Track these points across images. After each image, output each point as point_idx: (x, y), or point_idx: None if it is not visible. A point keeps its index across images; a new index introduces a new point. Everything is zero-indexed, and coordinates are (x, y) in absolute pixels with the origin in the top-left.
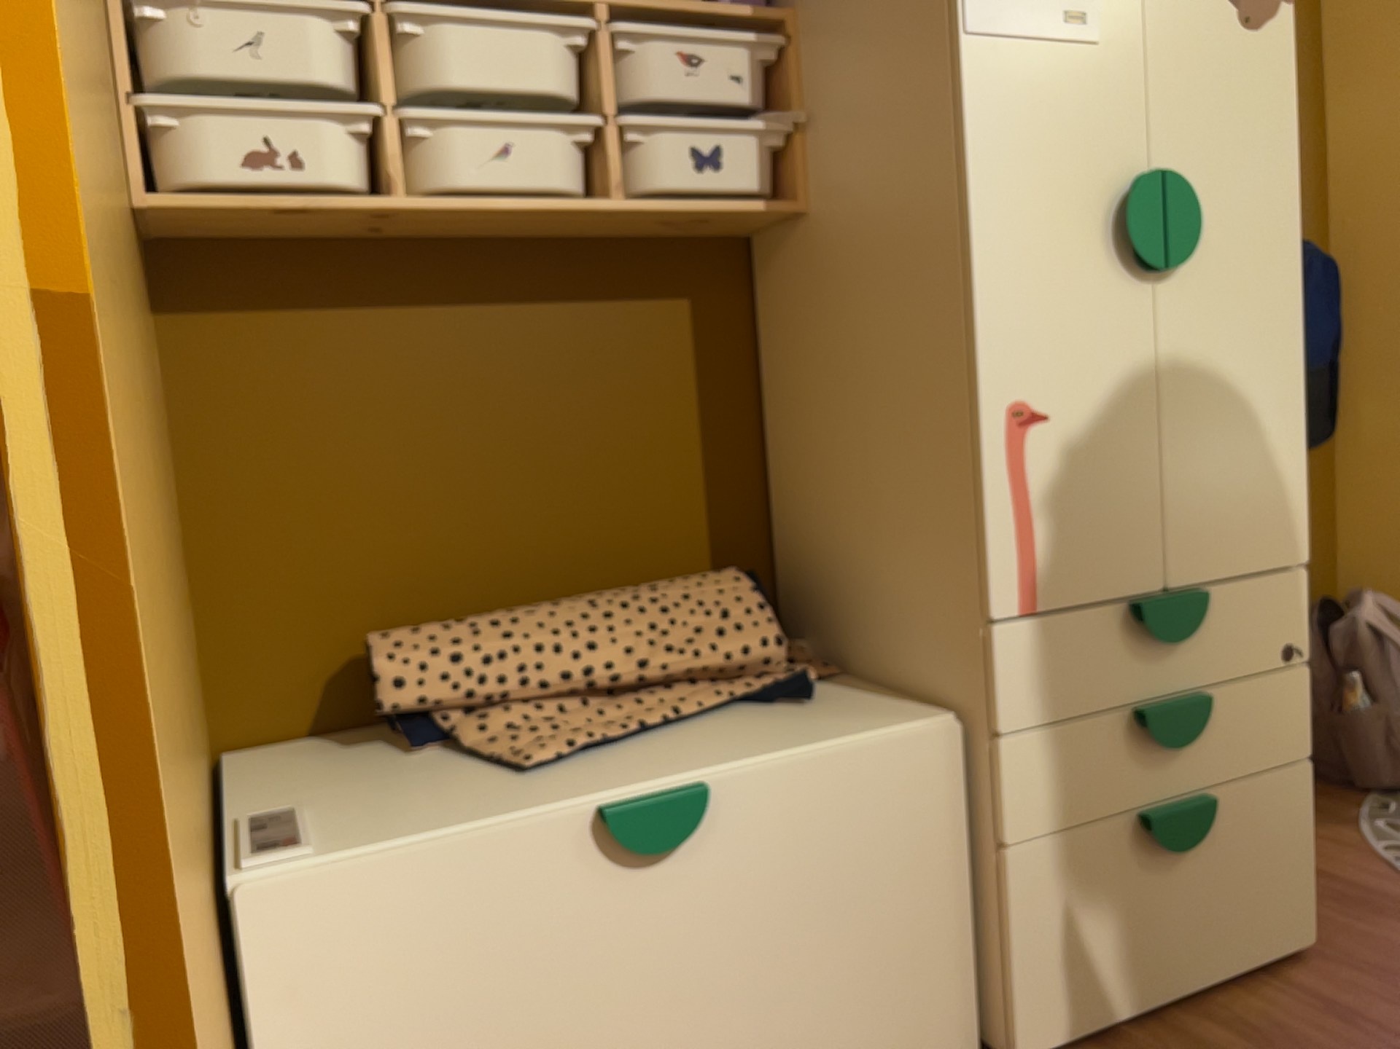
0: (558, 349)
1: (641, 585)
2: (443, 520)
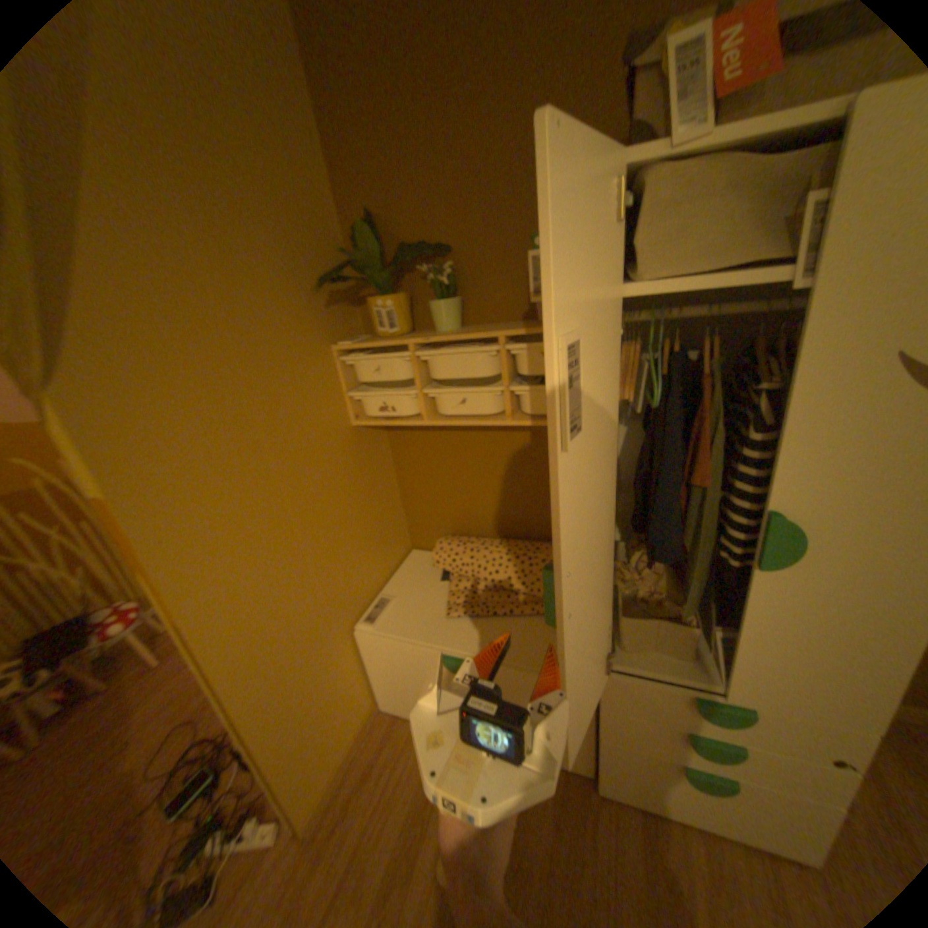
0: (515, 450)
1: (536, 544)
2: (472, 501)
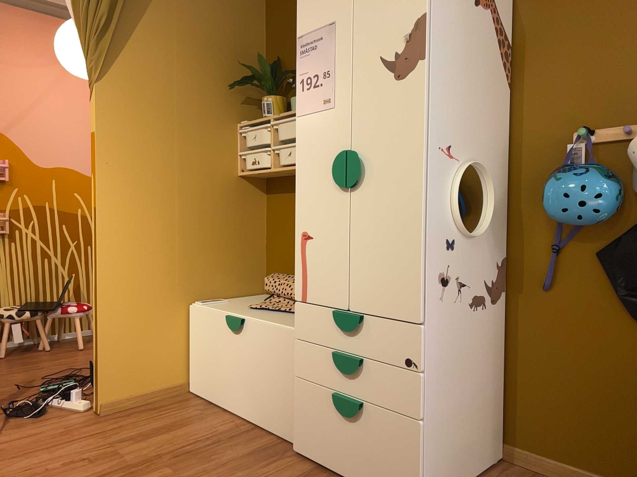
0: None
1: None
2: None
